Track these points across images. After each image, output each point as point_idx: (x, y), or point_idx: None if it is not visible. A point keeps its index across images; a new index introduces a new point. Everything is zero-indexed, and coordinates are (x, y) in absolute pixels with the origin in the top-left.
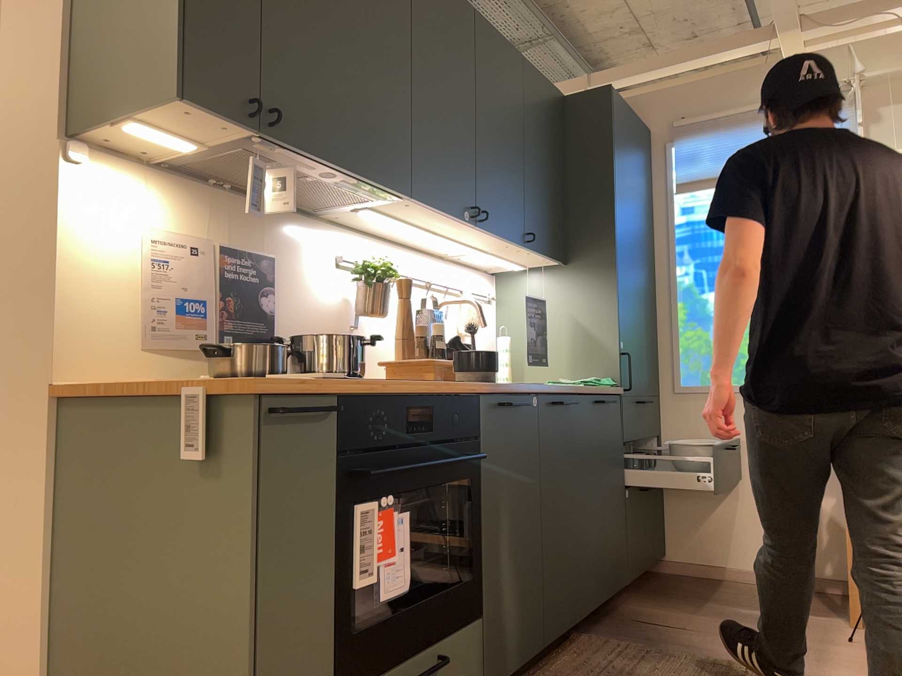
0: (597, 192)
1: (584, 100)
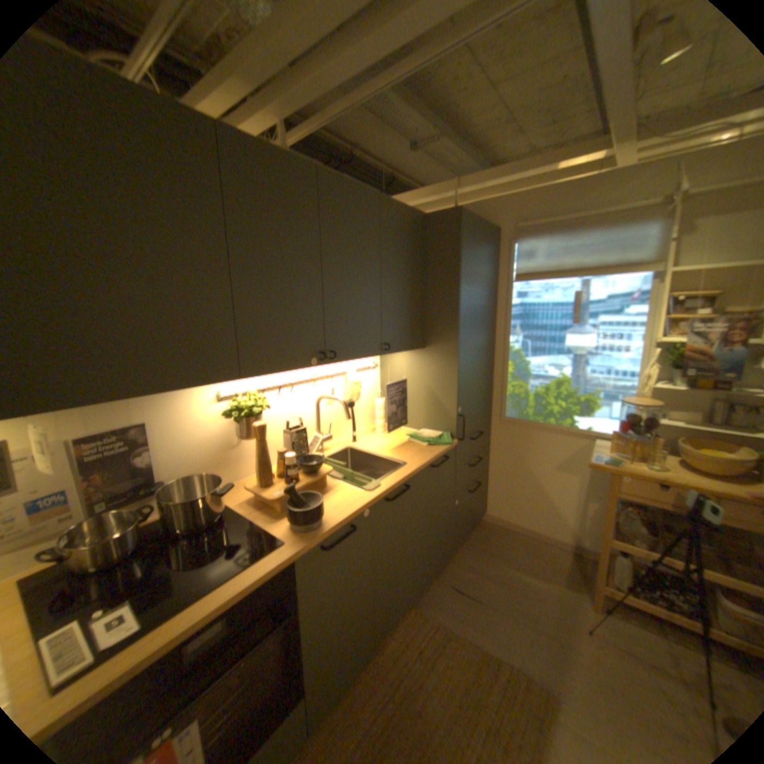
0: (447, 297)
1: (441, 217)
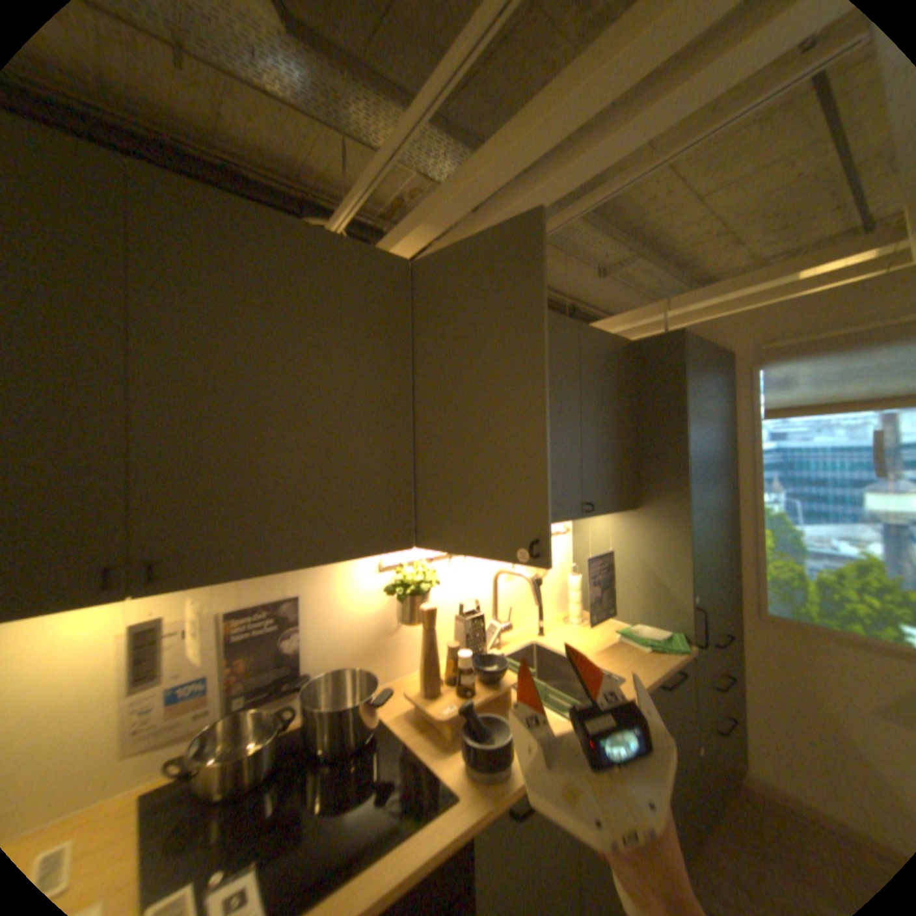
0: (669, 441)
1: (654, 344)
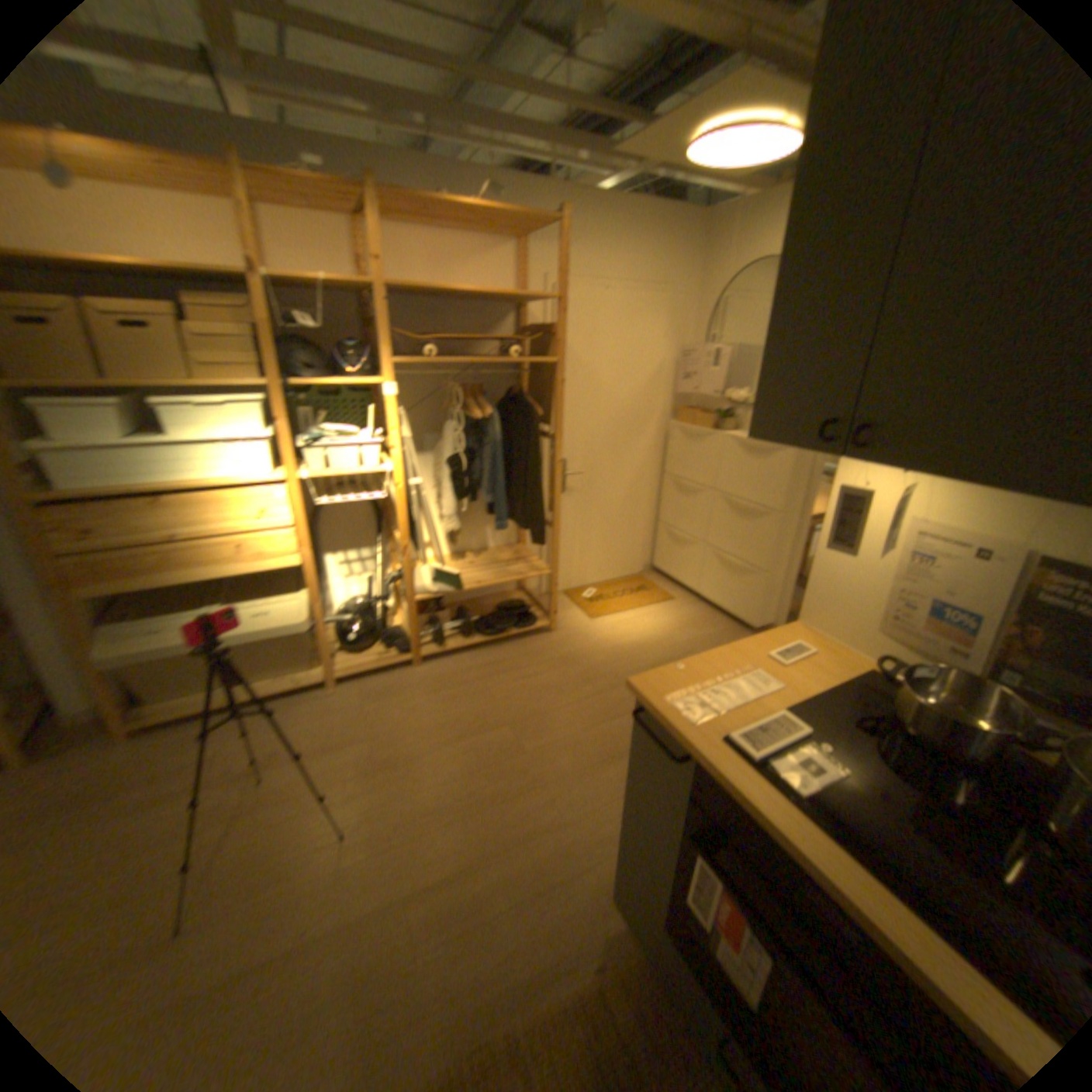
0: None
1: None
